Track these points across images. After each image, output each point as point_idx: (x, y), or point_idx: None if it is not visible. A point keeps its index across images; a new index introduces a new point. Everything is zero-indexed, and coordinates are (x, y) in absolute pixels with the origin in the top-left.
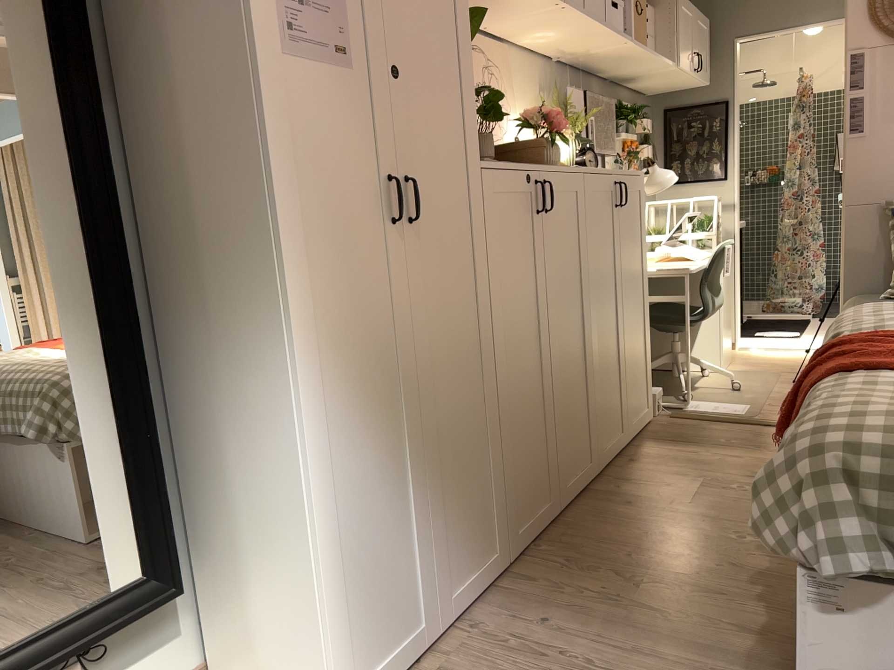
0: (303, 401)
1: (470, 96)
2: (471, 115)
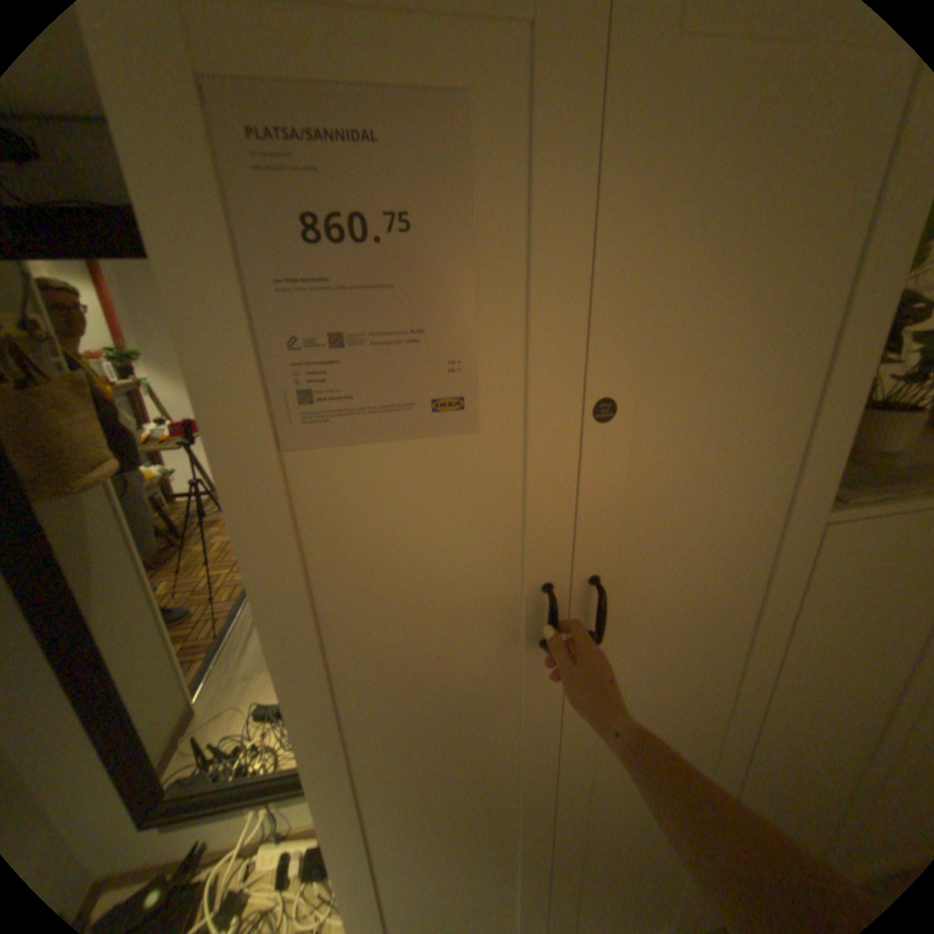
0: (337, 841)
1: (859, 394)
2: (847, 431)
